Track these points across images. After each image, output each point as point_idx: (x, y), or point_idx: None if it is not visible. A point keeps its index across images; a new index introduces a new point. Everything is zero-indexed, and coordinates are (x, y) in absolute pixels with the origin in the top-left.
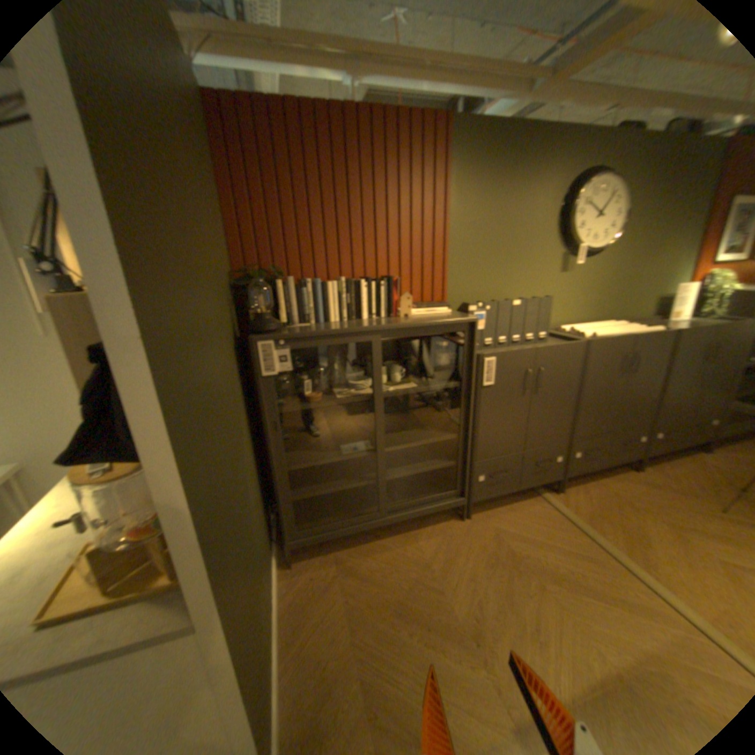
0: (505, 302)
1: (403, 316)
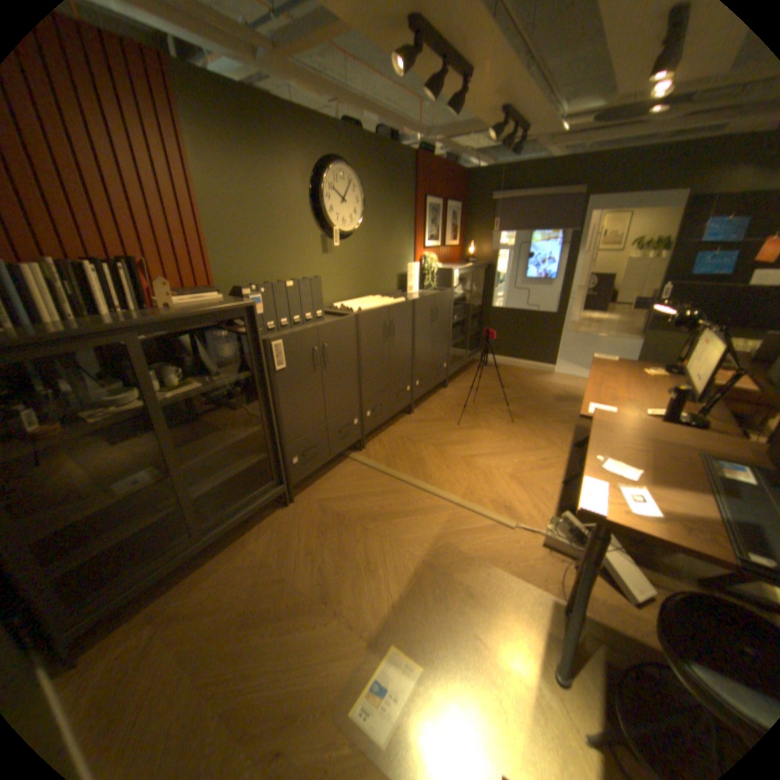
0: (278, 283)
1: (161, 305)
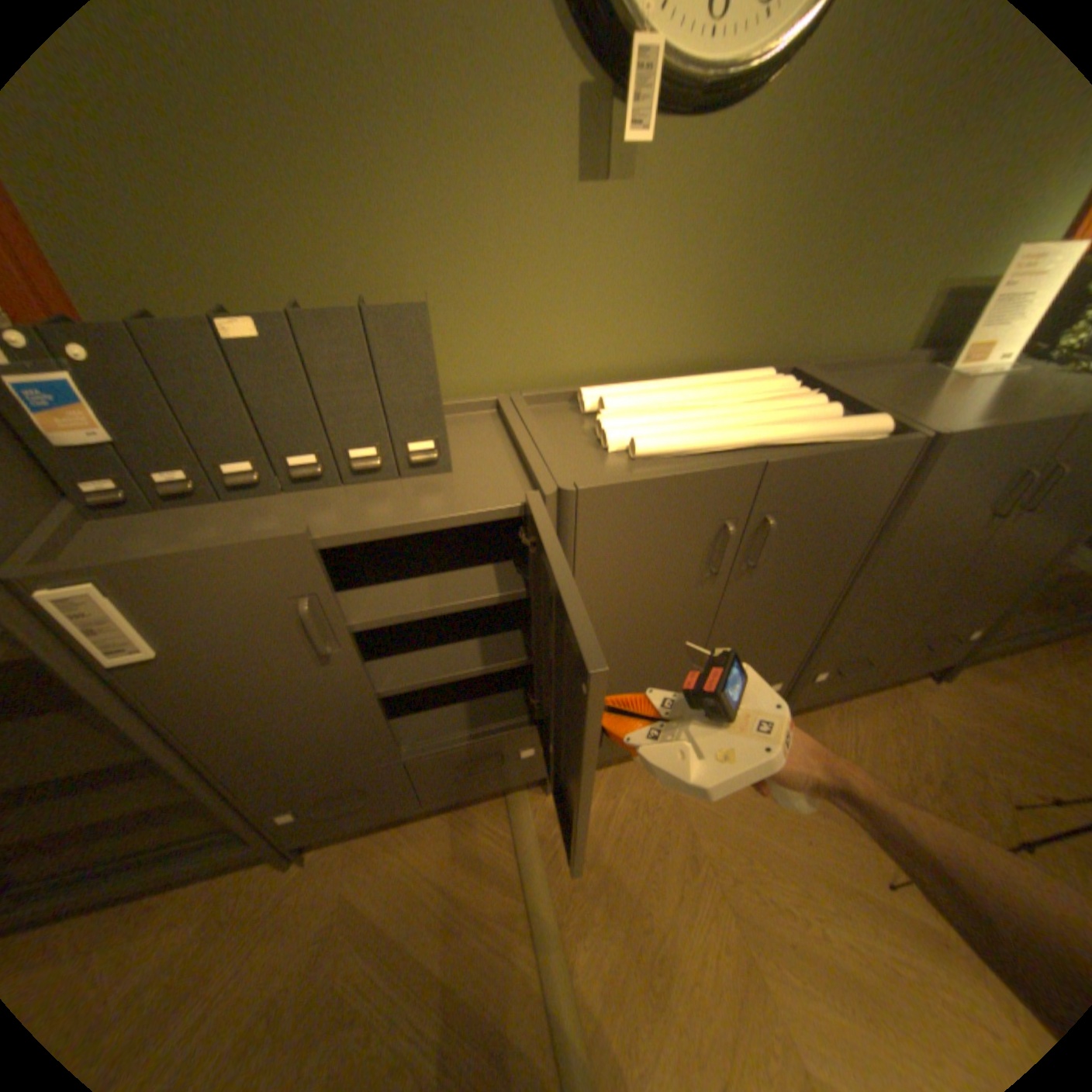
0: (167, 323)
1: None
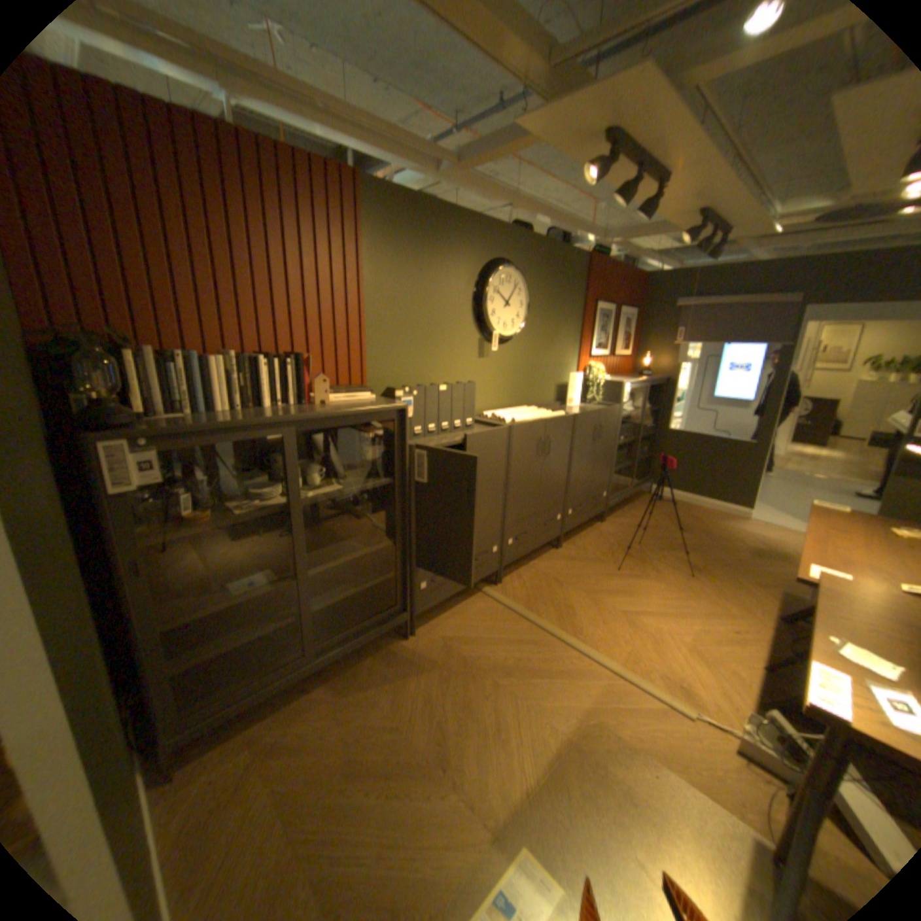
0: (432, 387)
1: (318, 402)
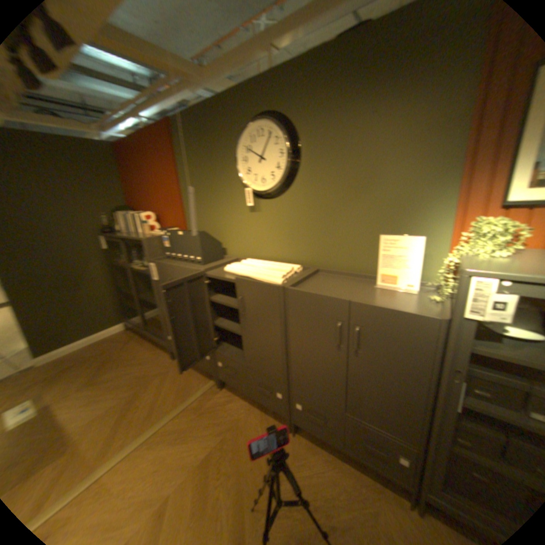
0: (174, 231)
1: (144, 232)
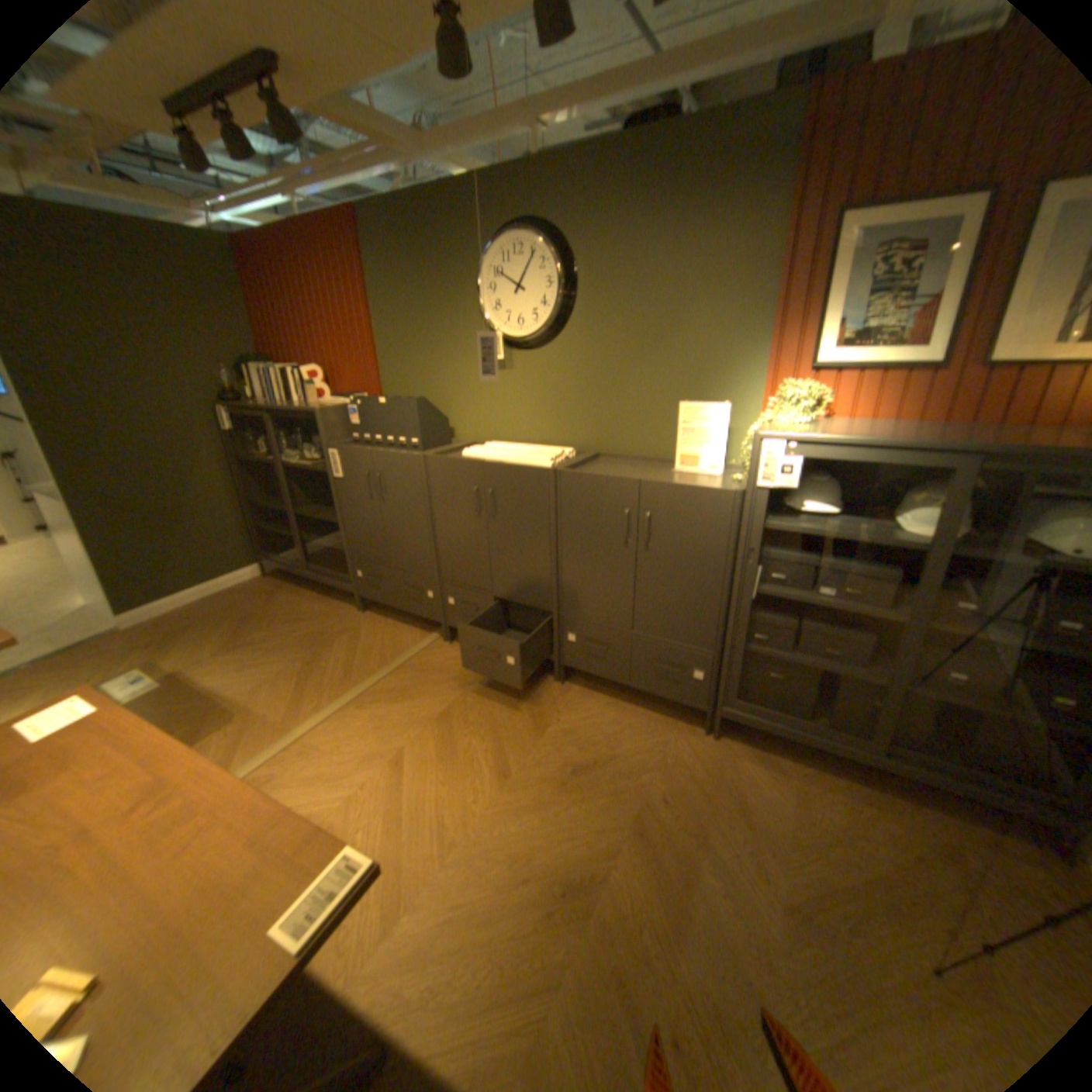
0: (371, 398)
1: (309, 401)
